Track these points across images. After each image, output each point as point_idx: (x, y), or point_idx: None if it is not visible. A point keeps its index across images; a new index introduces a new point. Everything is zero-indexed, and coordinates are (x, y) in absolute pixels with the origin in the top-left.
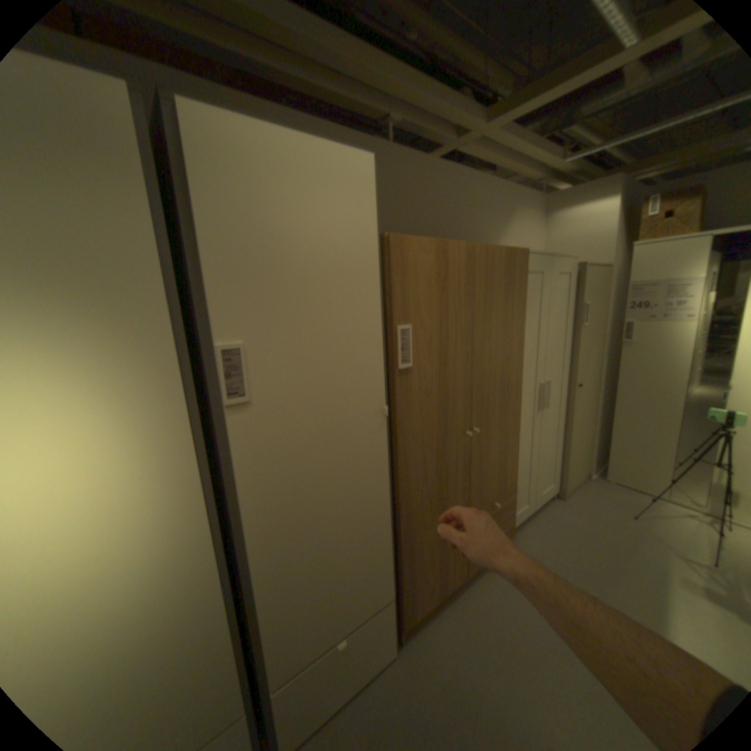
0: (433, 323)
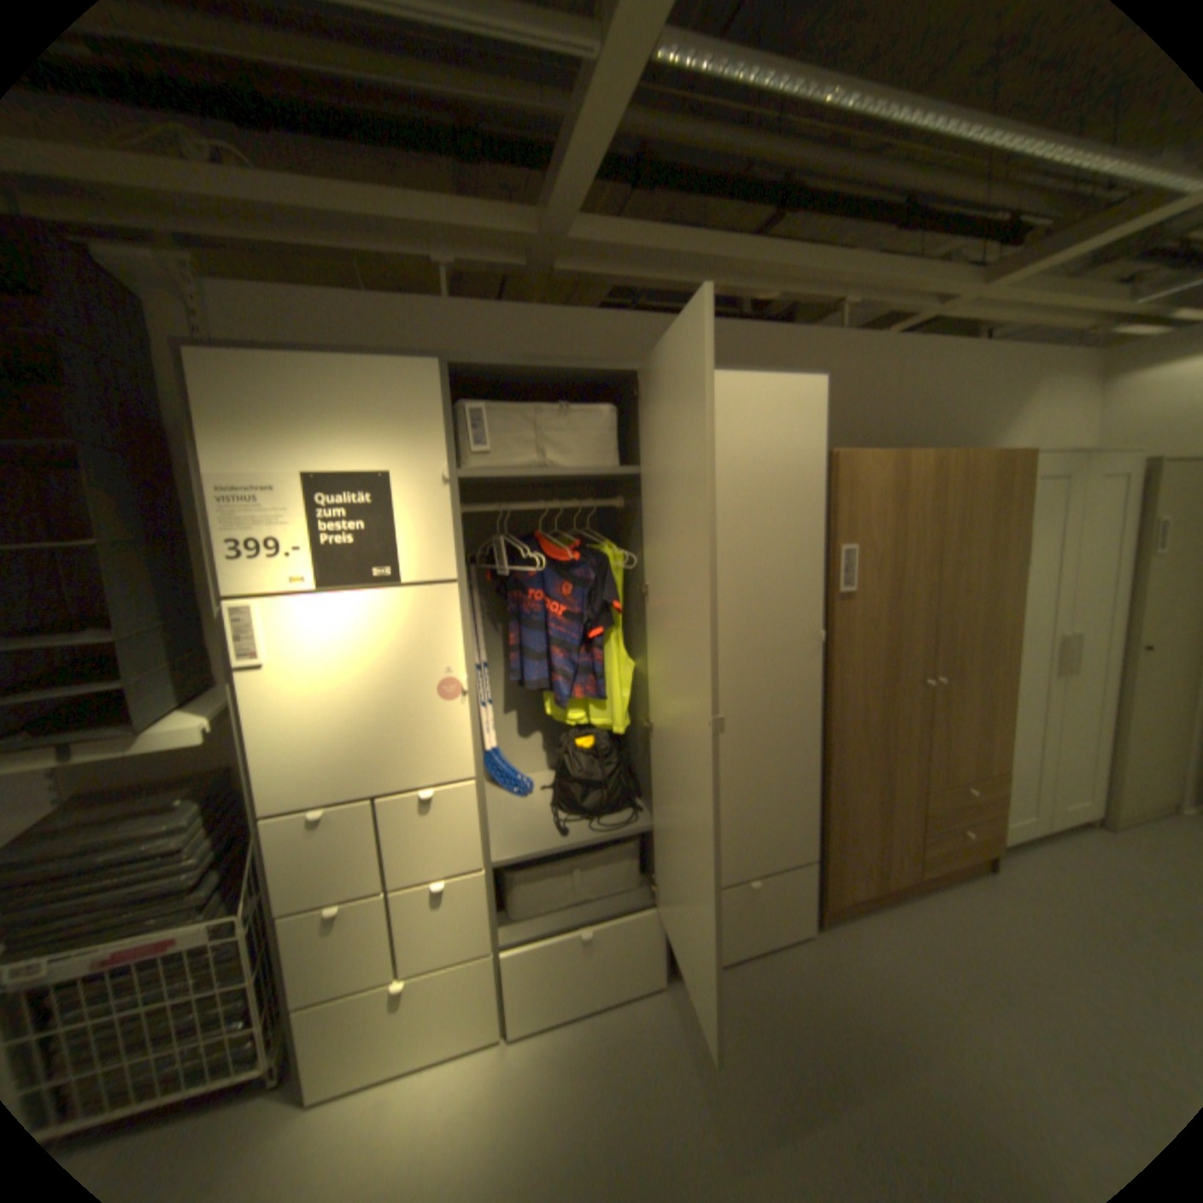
0: (888, 544)
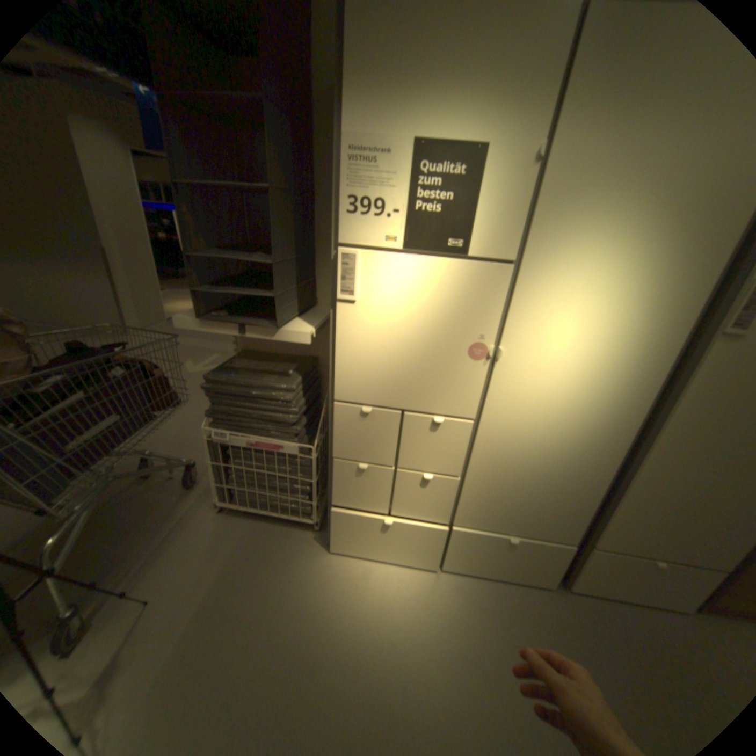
0: None
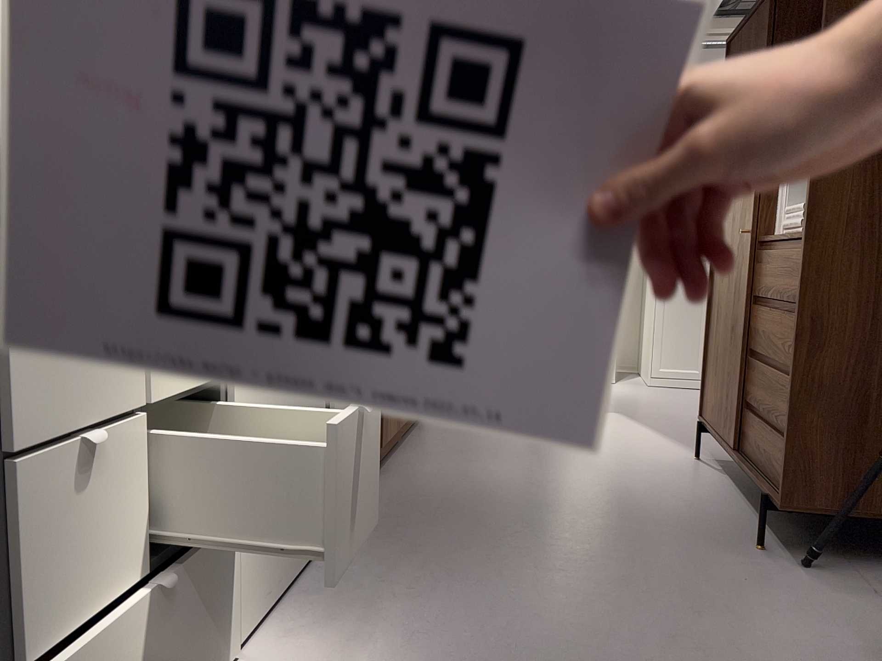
0: None
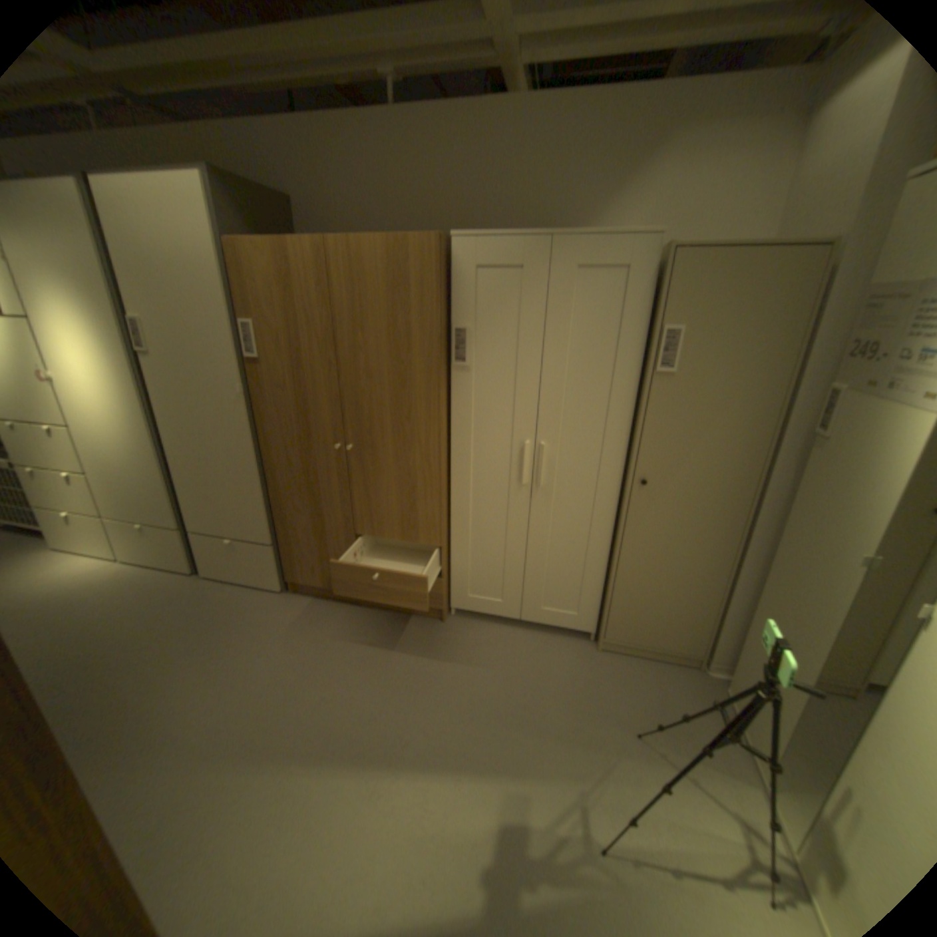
0: (280, 322)
